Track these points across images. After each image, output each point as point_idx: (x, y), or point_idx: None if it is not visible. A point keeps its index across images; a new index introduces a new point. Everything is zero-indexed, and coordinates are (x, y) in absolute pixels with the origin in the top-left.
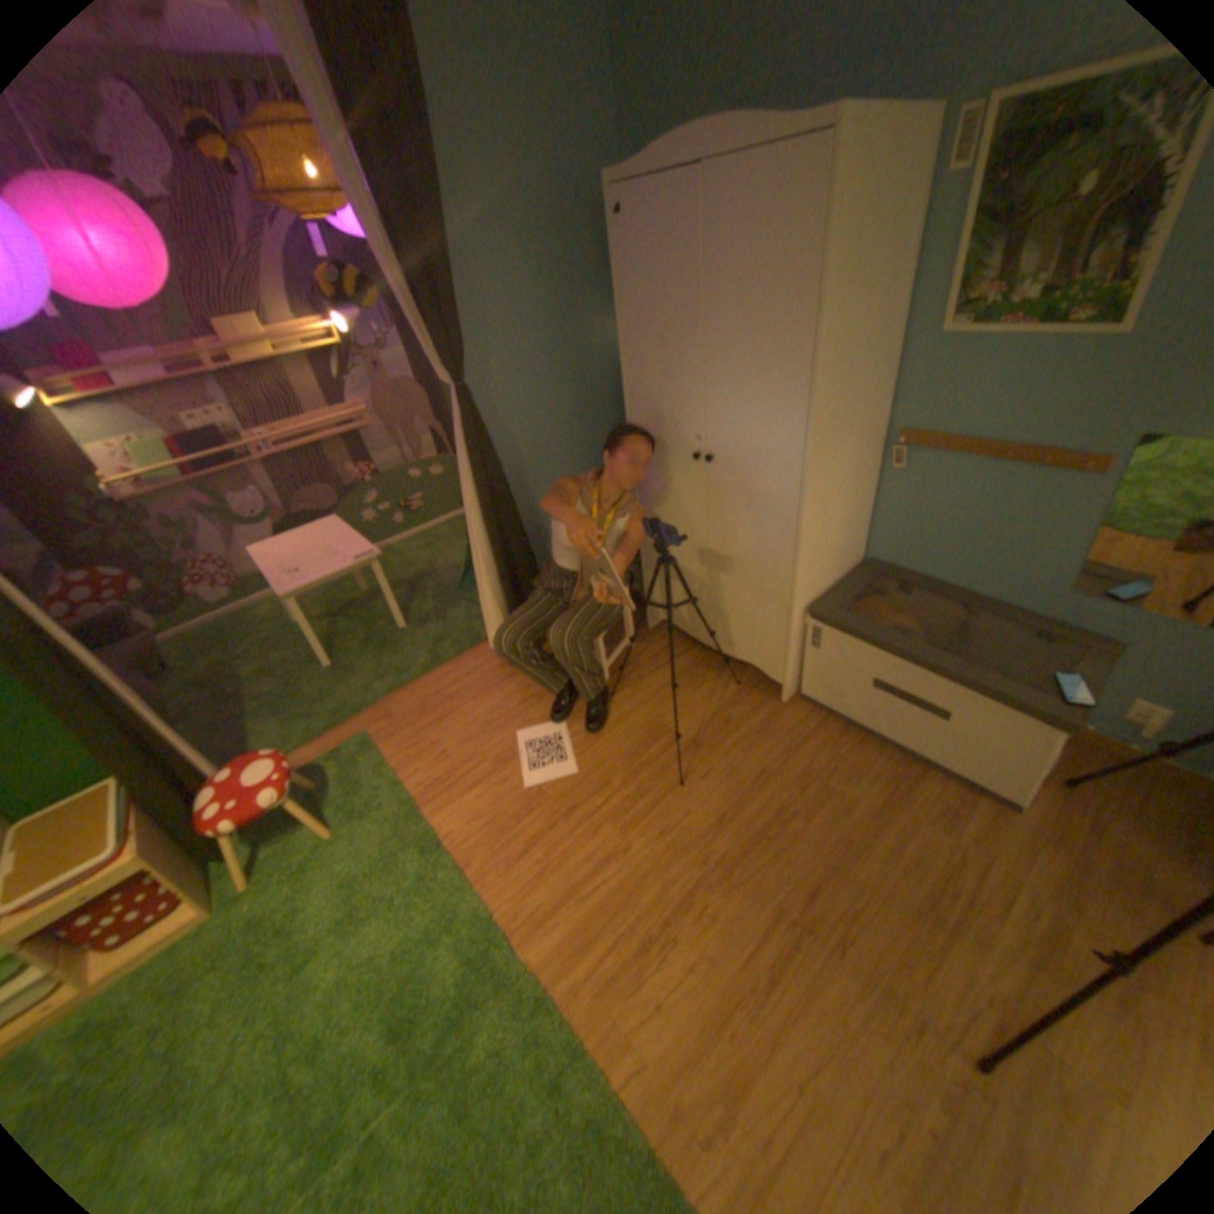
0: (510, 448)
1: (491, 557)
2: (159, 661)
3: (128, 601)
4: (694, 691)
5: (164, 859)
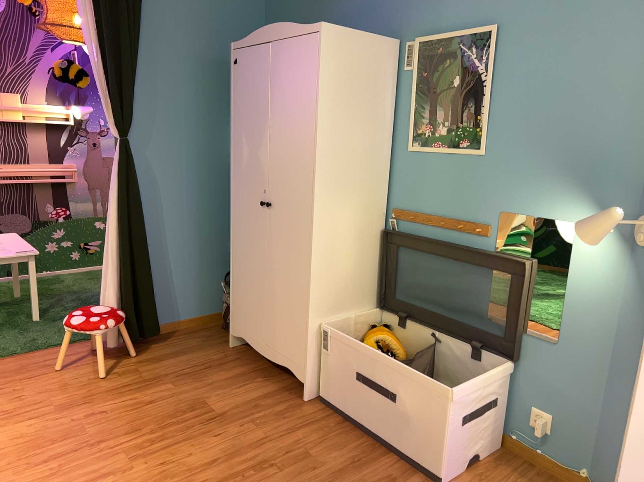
0: (153, 190)
1: (116, 260)
2: None
3: None
4: (242, 385)
5: None
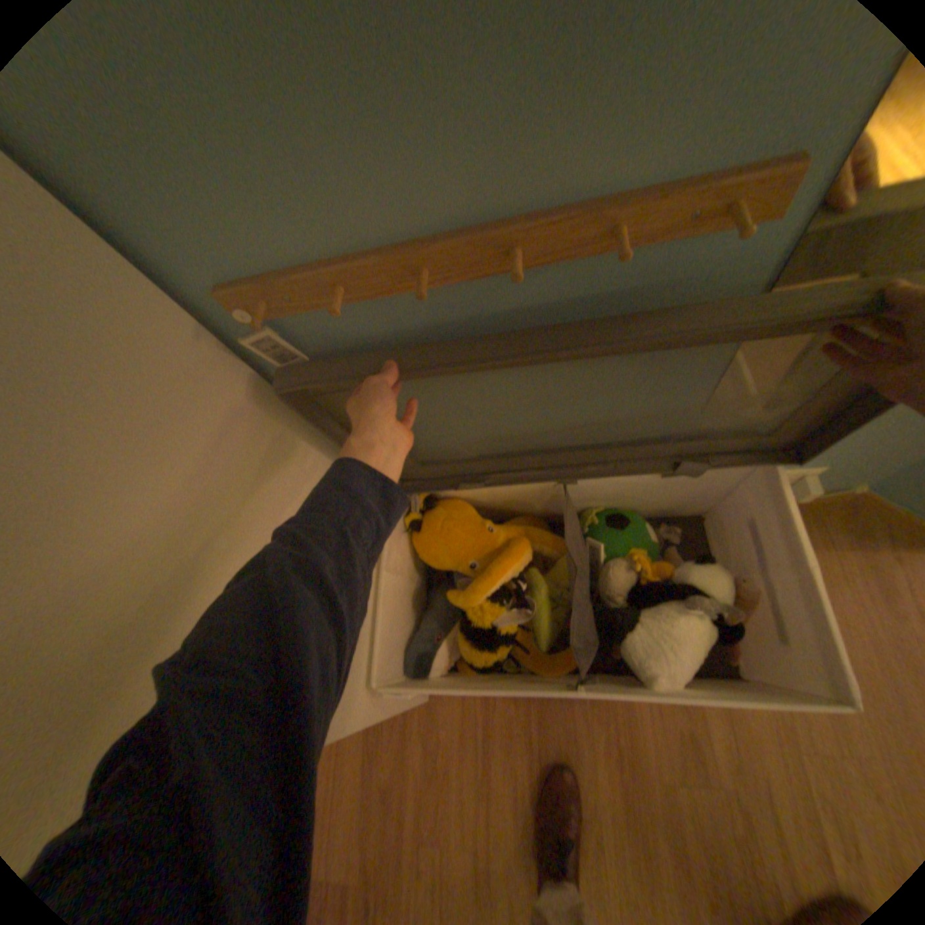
0: None
1: None
2: None
3: None
4: None
5: None
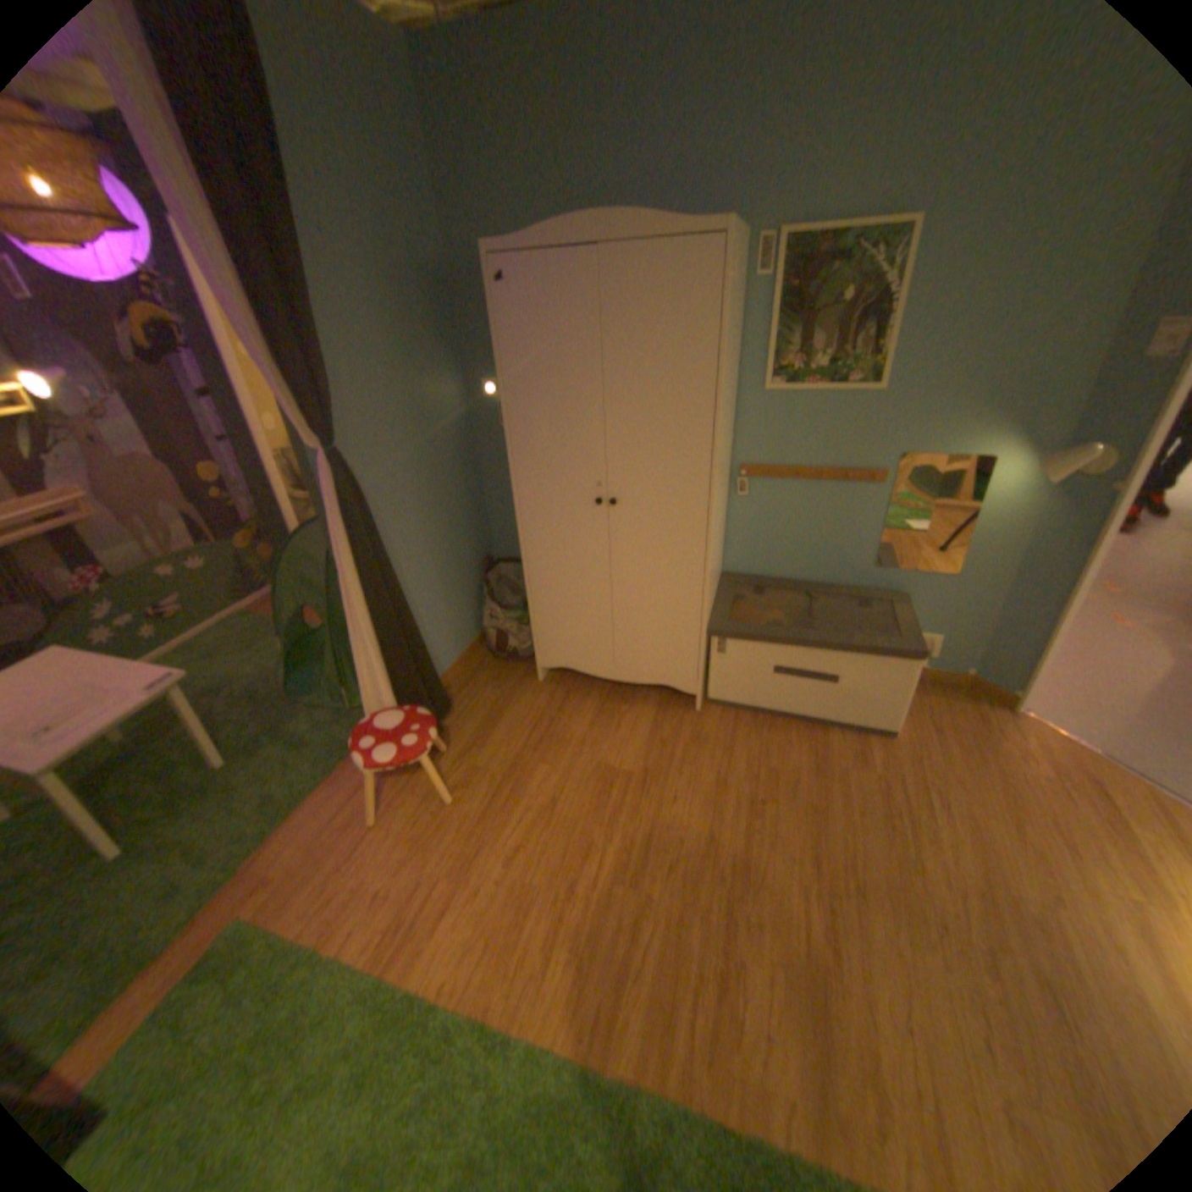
0: (374, 515)
1: (373, 641)
2: None
3: None
4: (616, 724)
5: None
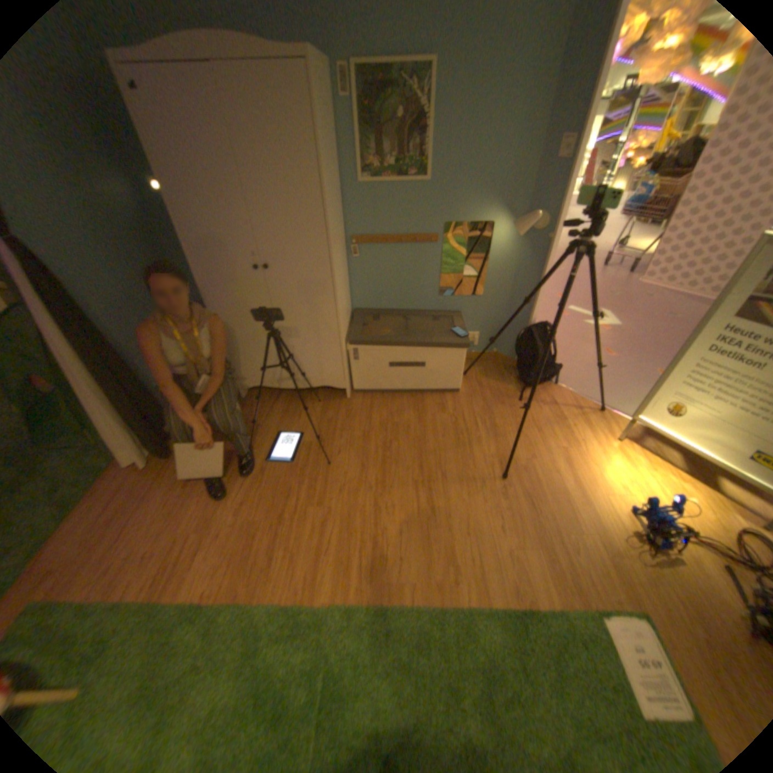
0: (74, 293)
1: (99, 389)
2: None
3: None
4: (299, 416)
5: None
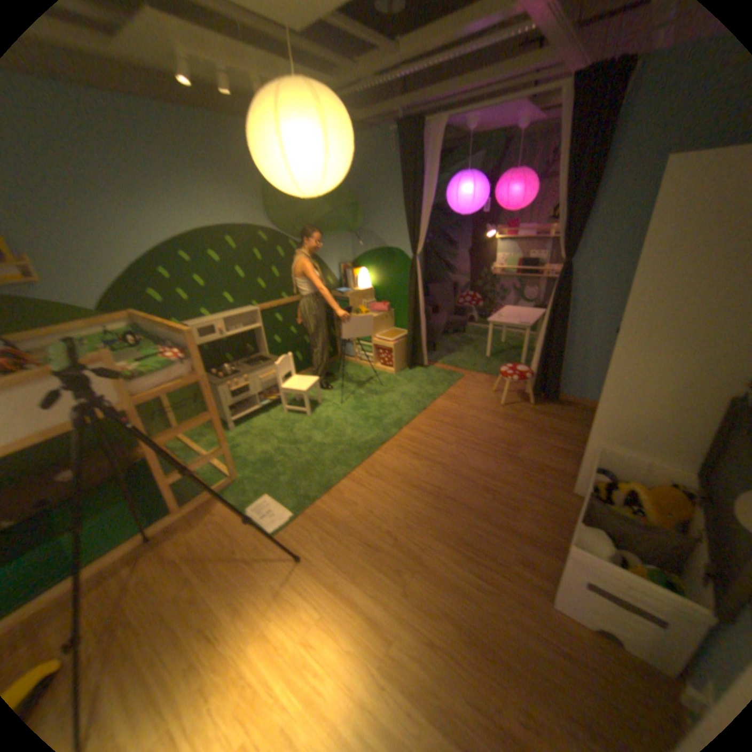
0: (589, 300)
1: (544, 343)
2: (462, 328)
3: (475, 308)
4: (556, 457)
5: (397, 353)
